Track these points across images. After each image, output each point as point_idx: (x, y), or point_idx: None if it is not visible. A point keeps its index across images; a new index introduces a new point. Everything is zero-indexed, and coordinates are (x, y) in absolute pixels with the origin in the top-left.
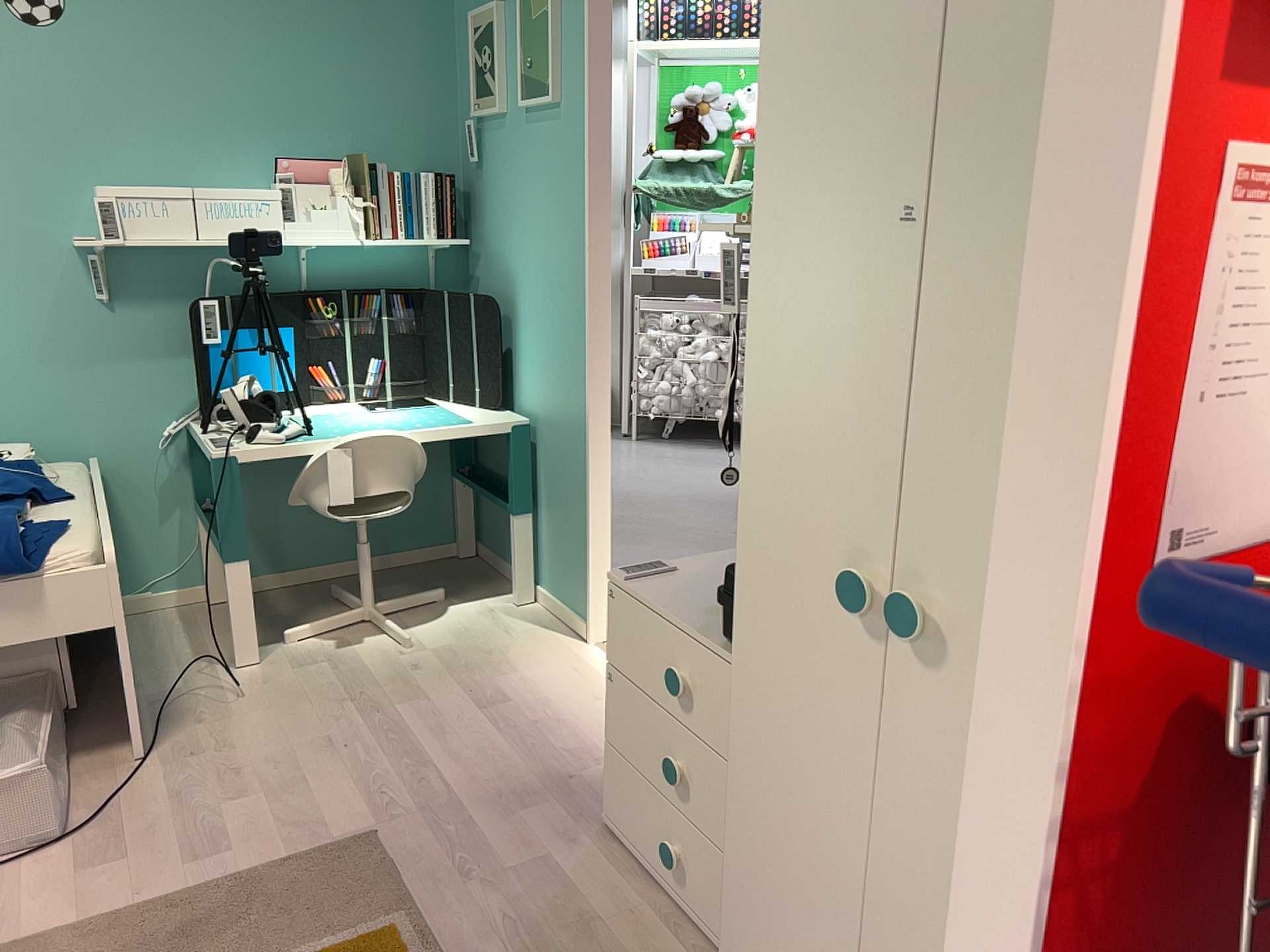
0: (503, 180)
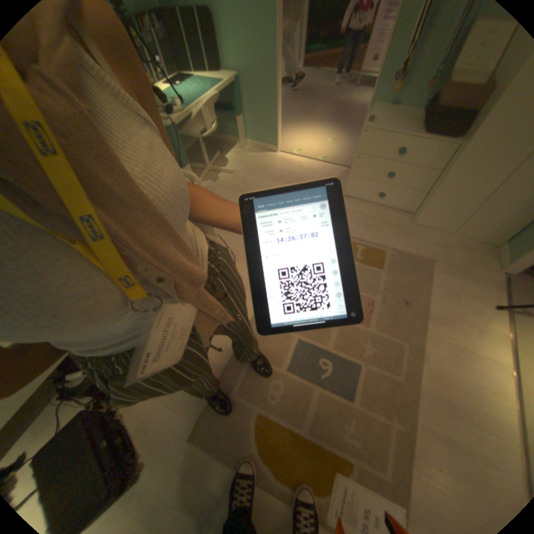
0: None
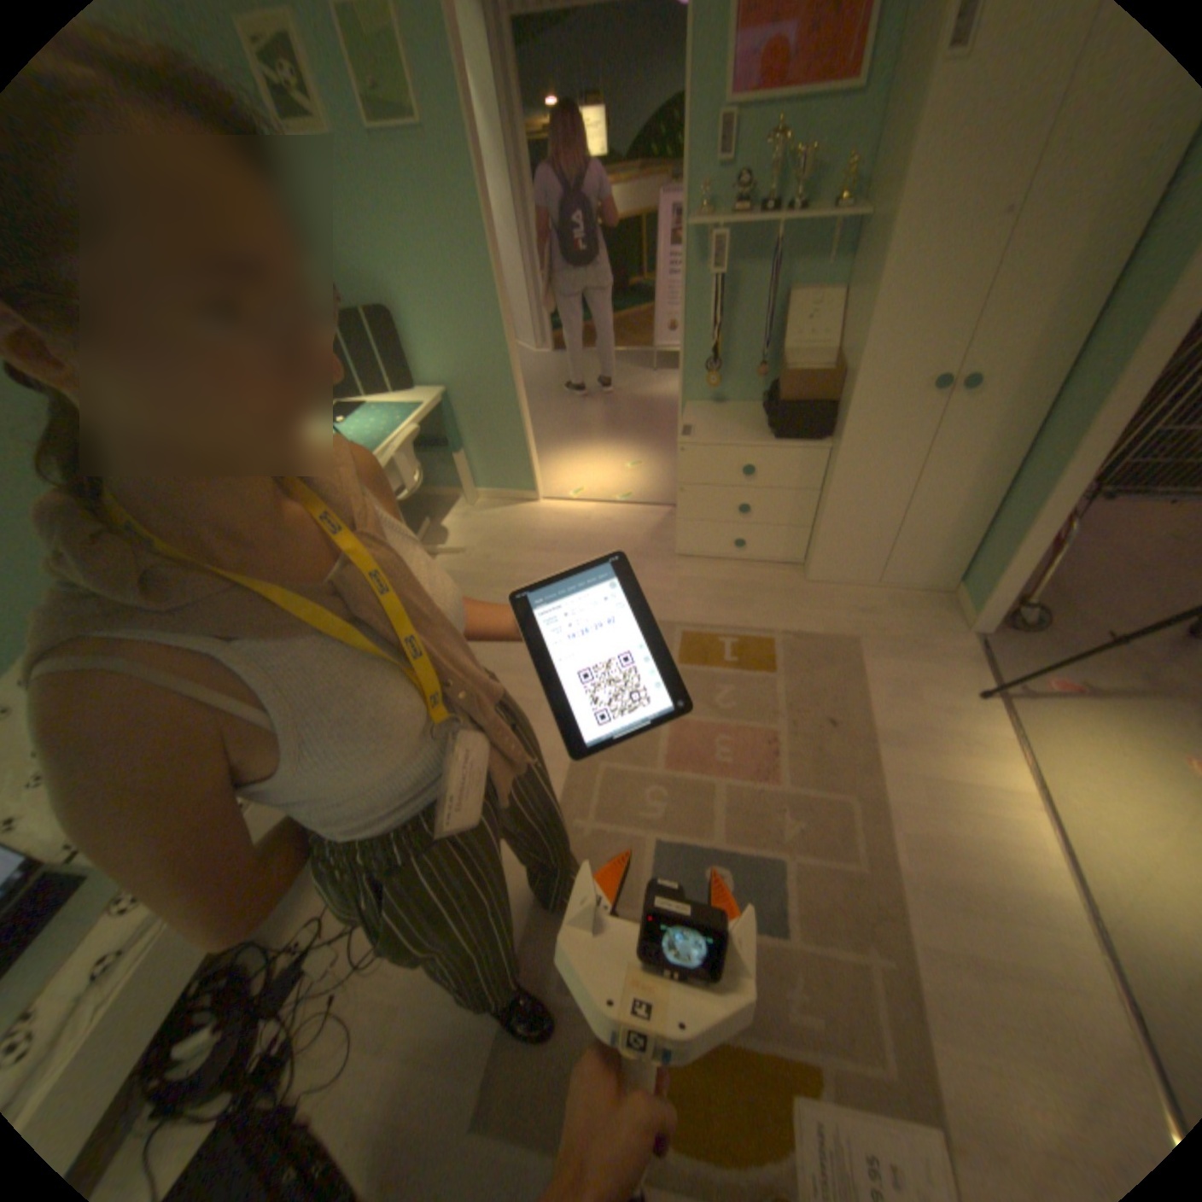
0: (344, 202)
